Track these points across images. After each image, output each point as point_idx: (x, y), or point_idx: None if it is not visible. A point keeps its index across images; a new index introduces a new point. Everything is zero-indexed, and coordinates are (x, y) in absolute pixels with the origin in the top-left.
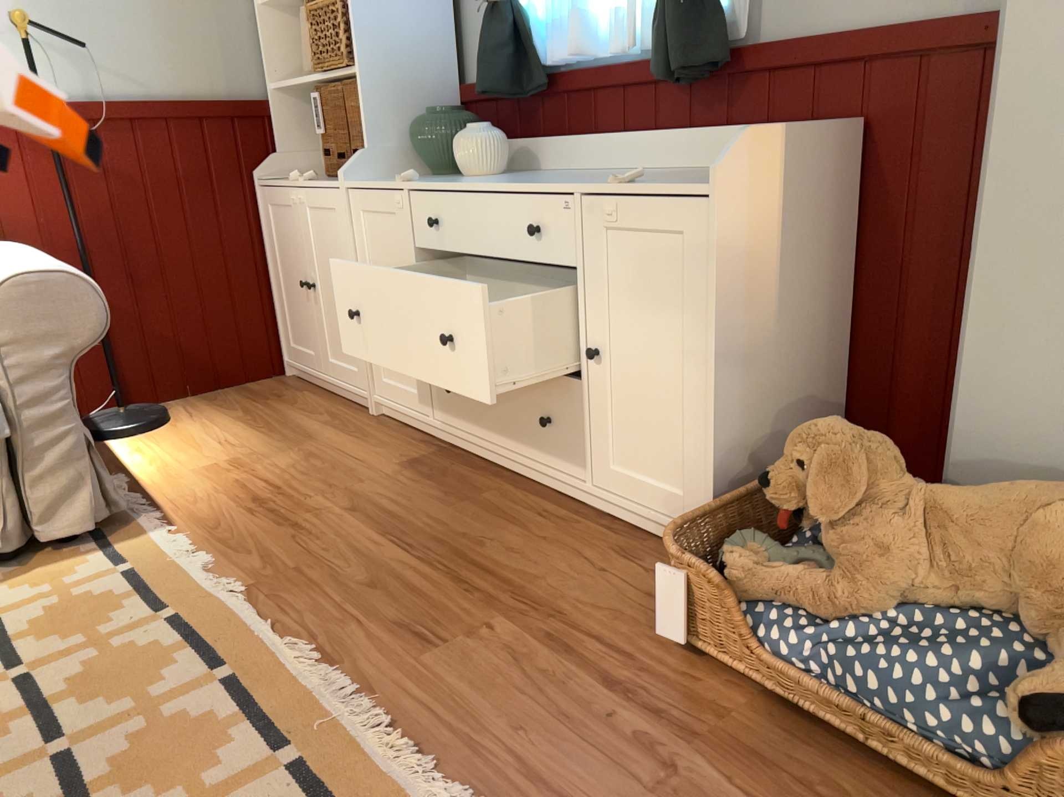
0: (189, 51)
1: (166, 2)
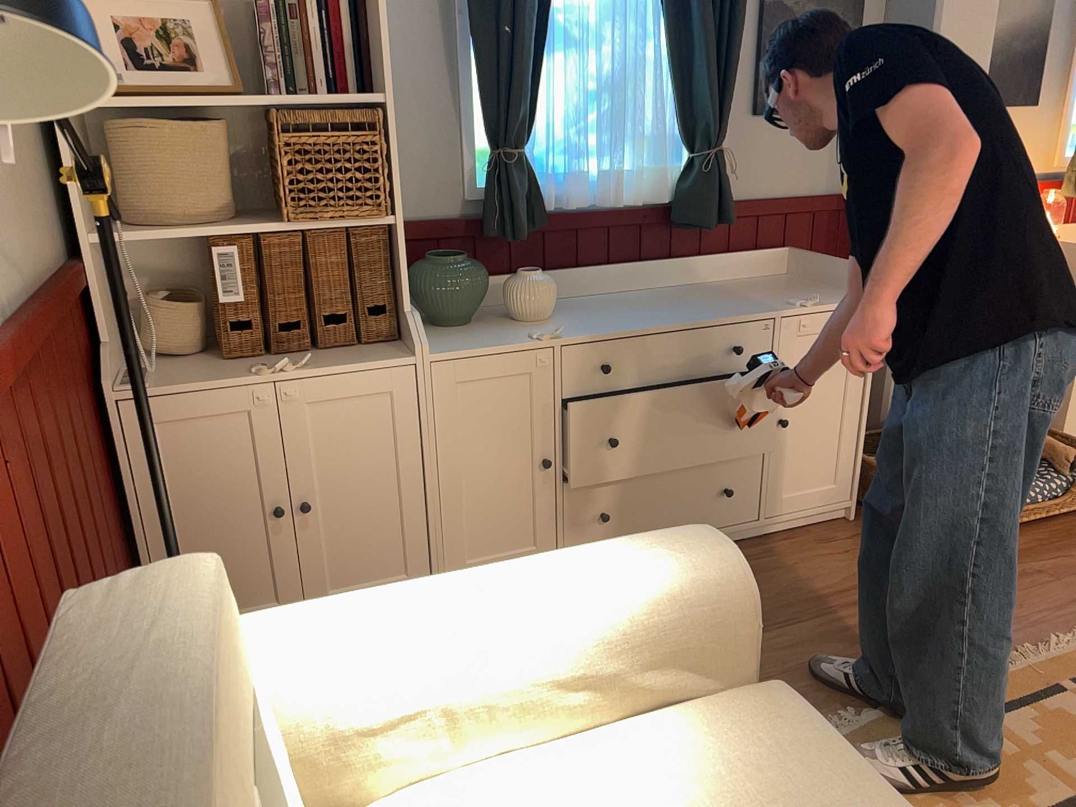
0: (21, 188)
1: None
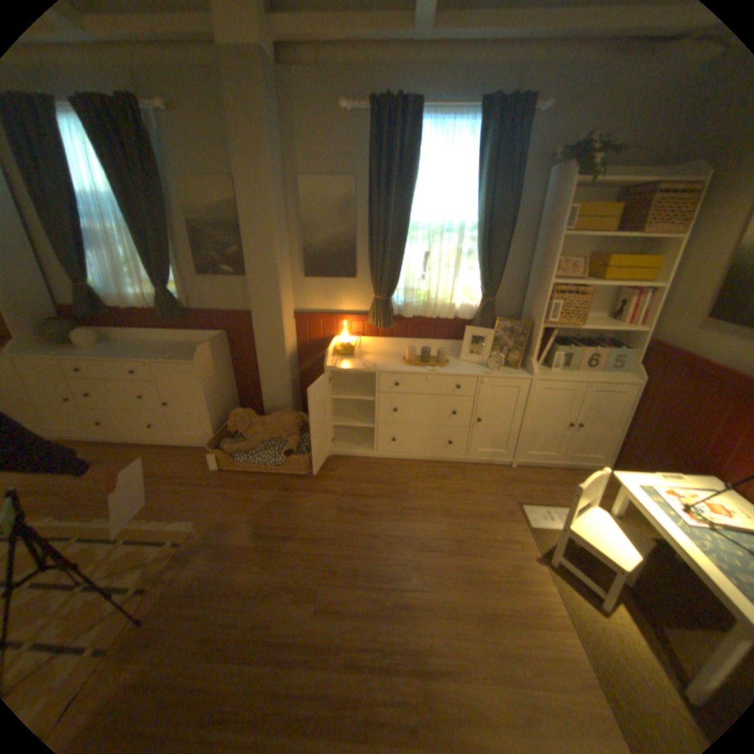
0: None
1: None
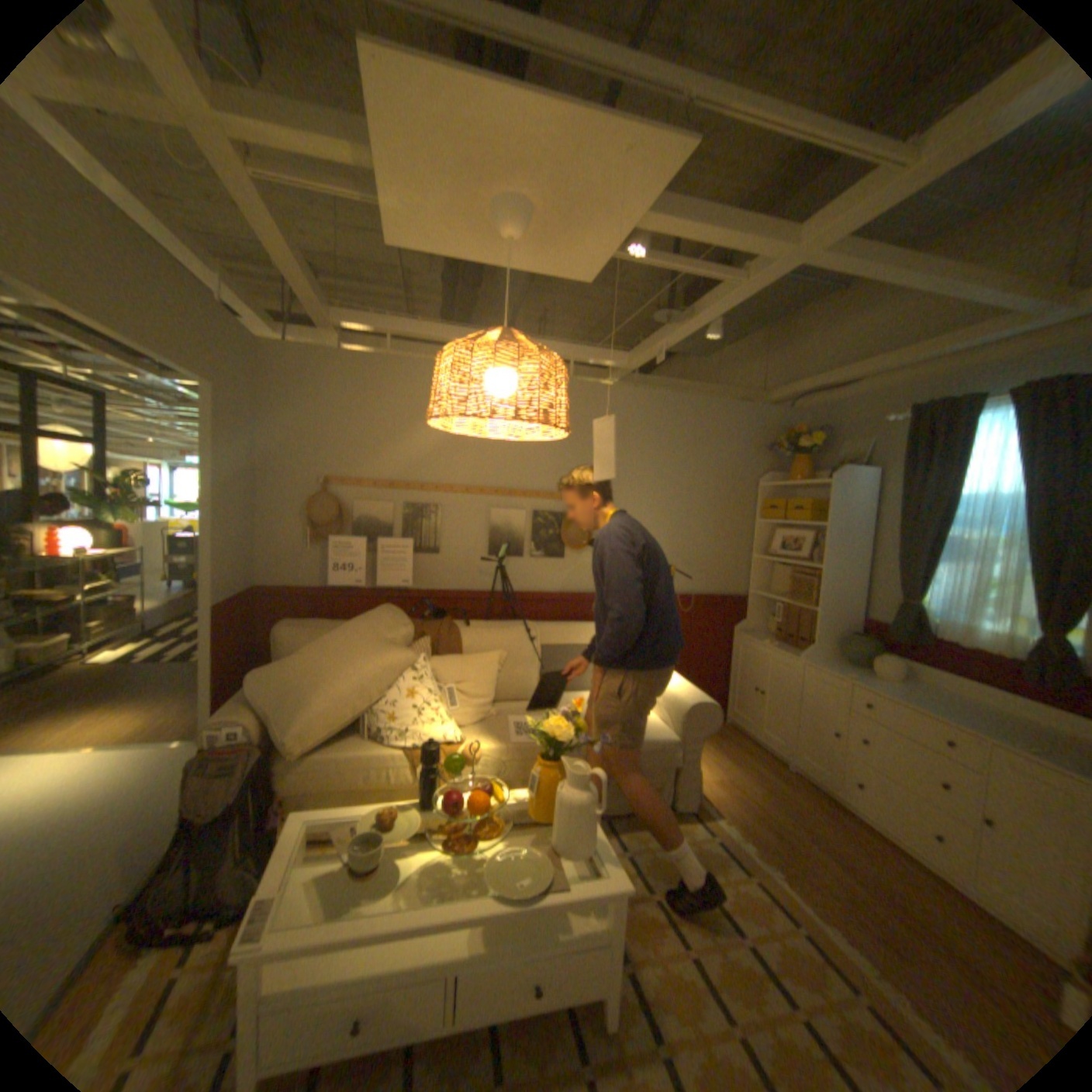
0: (720, 572)
1: (716, 553)
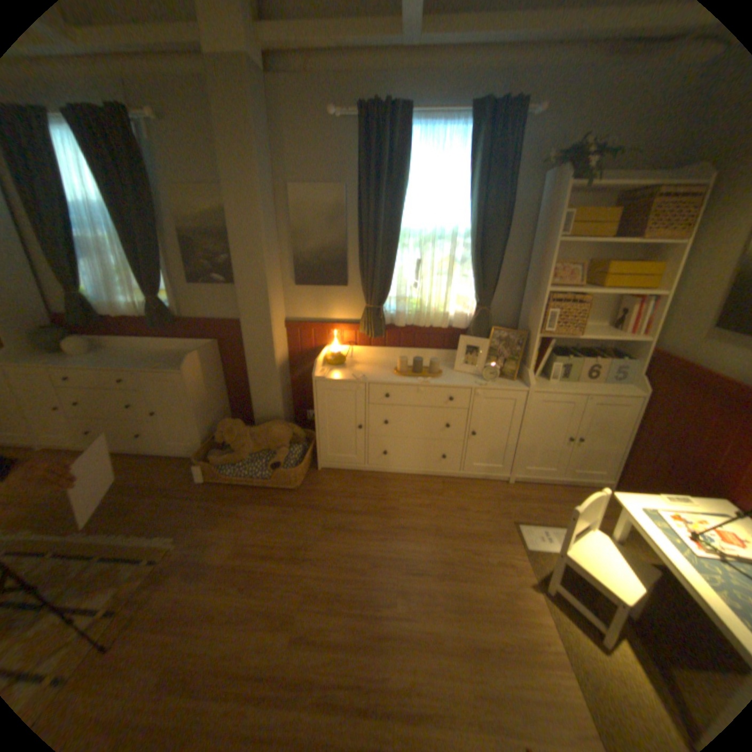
0: None
1: None
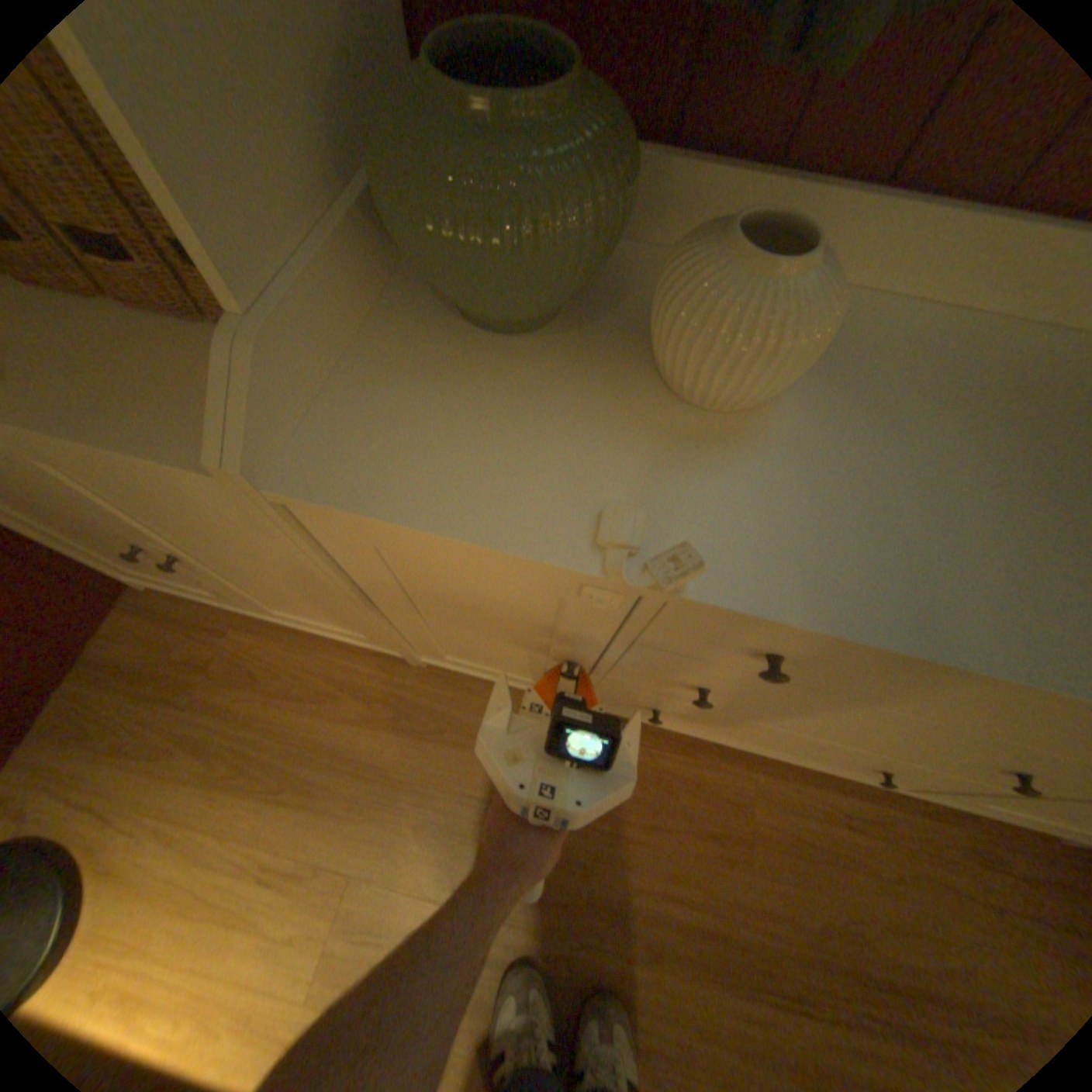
0: None
1: None
